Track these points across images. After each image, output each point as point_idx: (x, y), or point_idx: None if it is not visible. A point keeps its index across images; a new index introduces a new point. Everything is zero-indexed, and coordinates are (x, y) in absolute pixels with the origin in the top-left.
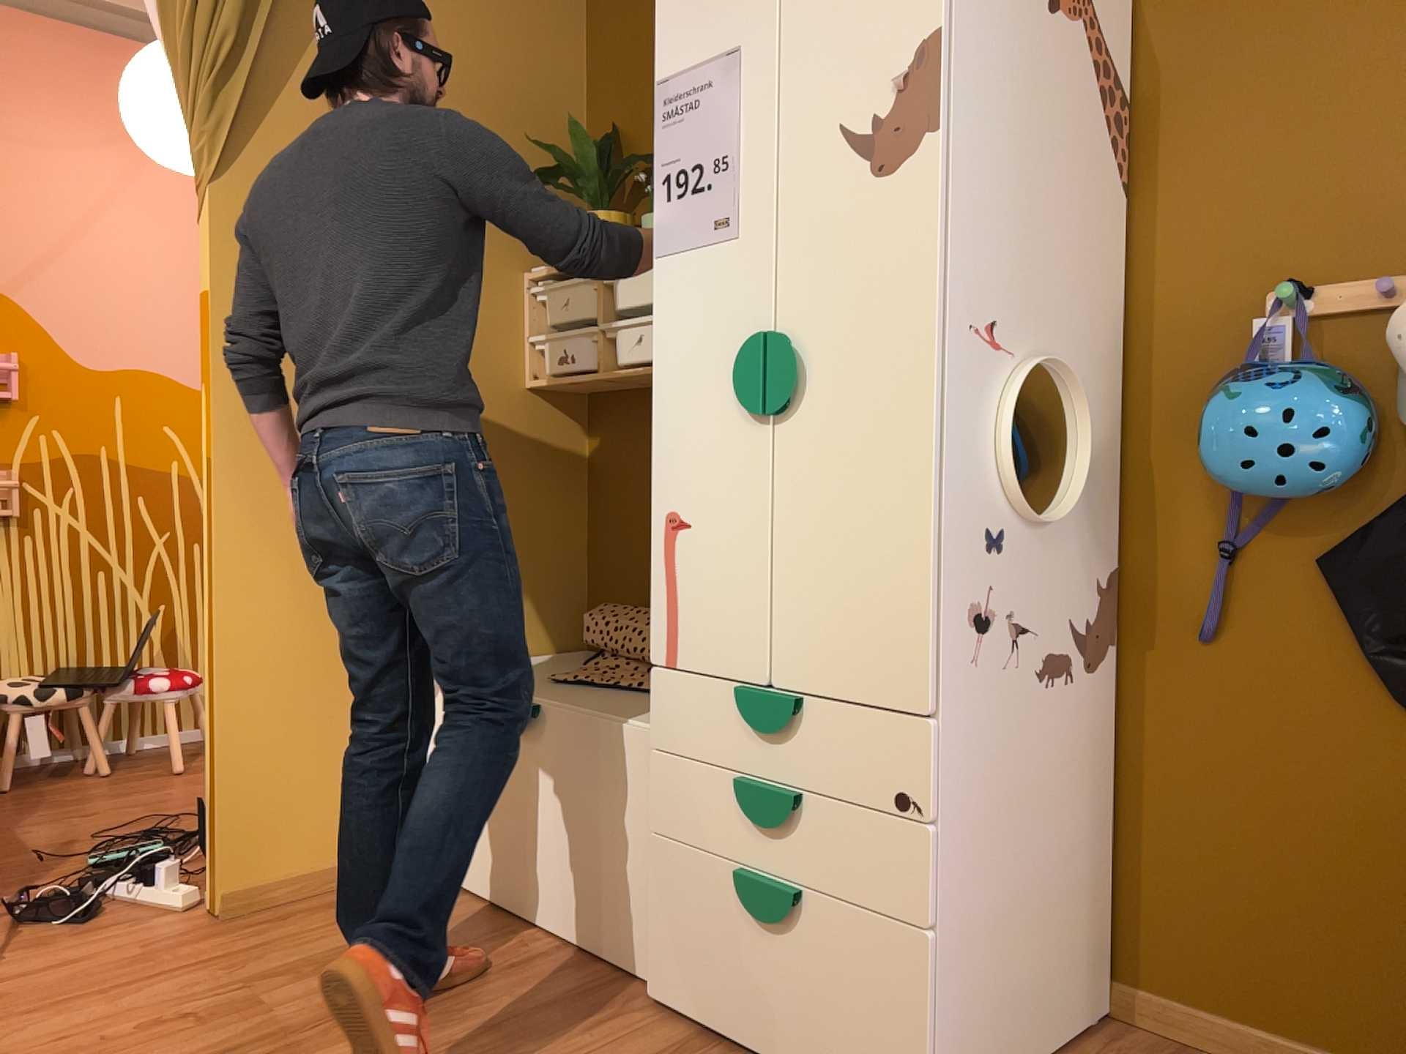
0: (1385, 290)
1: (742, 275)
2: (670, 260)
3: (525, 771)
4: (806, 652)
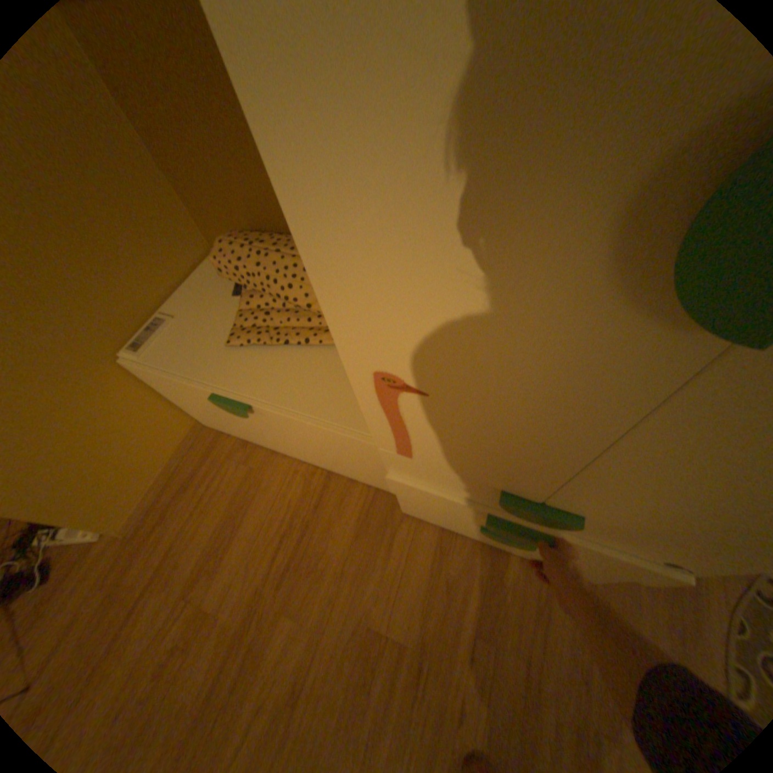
0: None
1: None
2: None
3: (259, 423)
4: (609, 508)
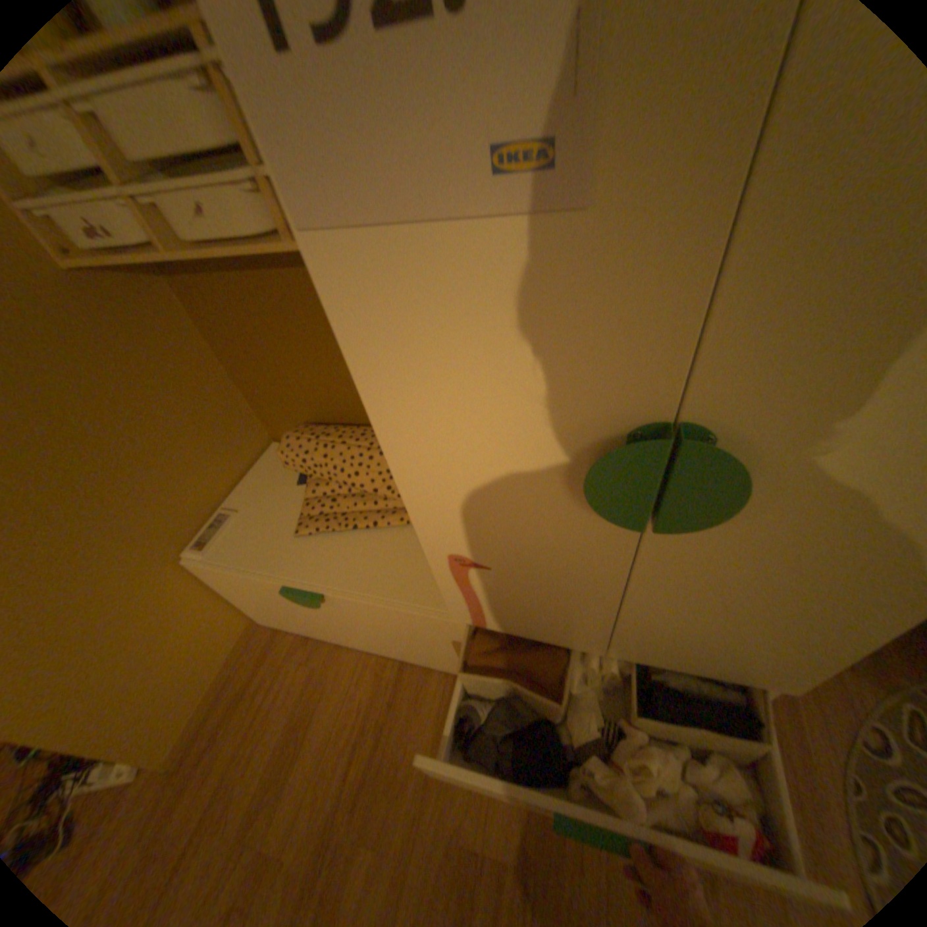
0: None
1: (593, 304)
2: (353, 242)
3: (328, 612)
4: (654, 651)
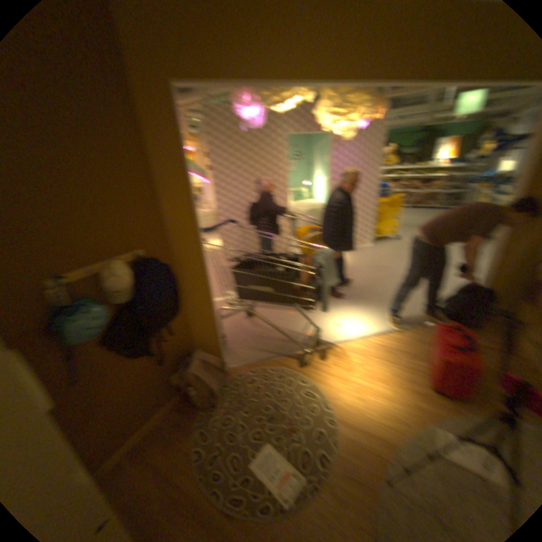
0: (83, 271)
1: None
2: None
3: None
4: None
